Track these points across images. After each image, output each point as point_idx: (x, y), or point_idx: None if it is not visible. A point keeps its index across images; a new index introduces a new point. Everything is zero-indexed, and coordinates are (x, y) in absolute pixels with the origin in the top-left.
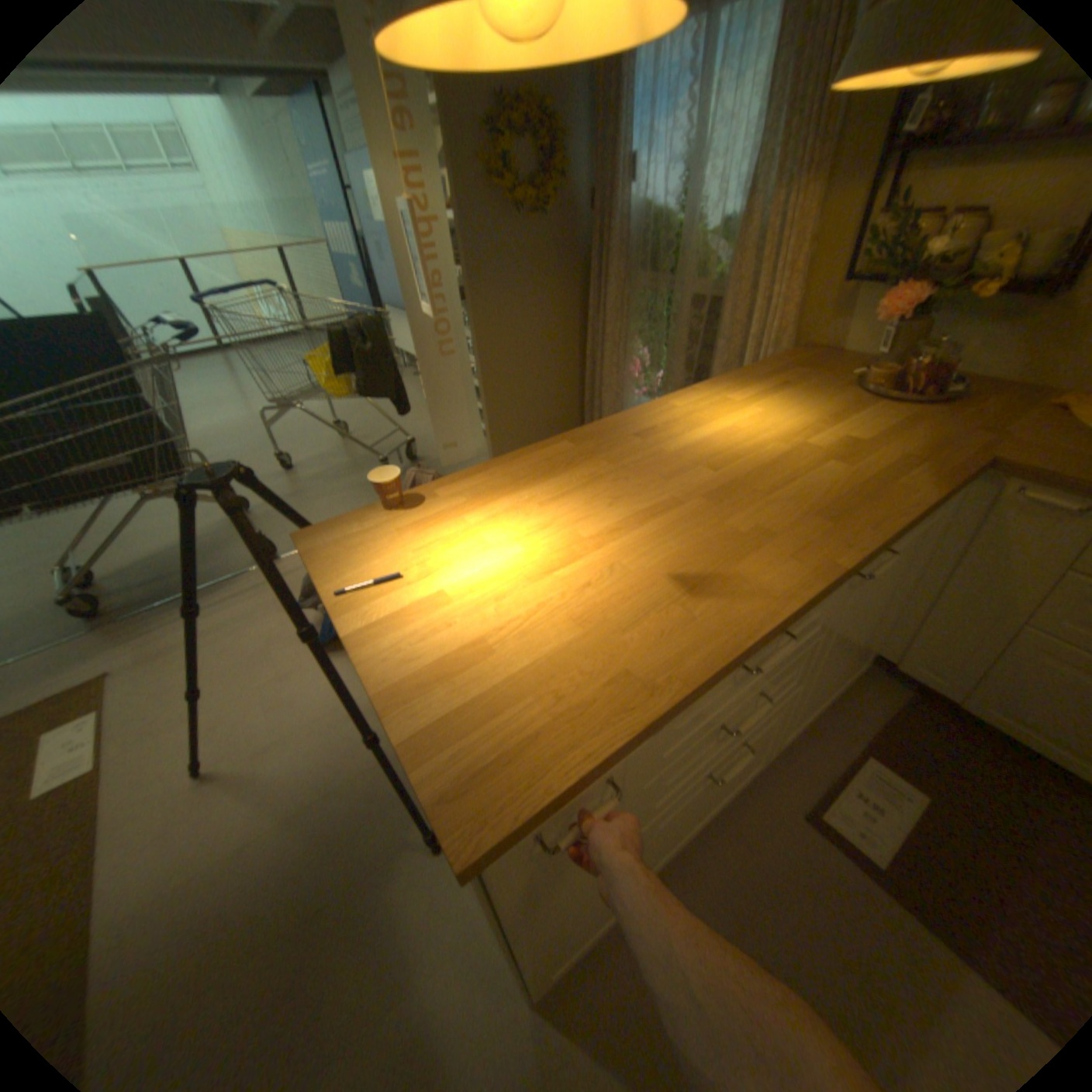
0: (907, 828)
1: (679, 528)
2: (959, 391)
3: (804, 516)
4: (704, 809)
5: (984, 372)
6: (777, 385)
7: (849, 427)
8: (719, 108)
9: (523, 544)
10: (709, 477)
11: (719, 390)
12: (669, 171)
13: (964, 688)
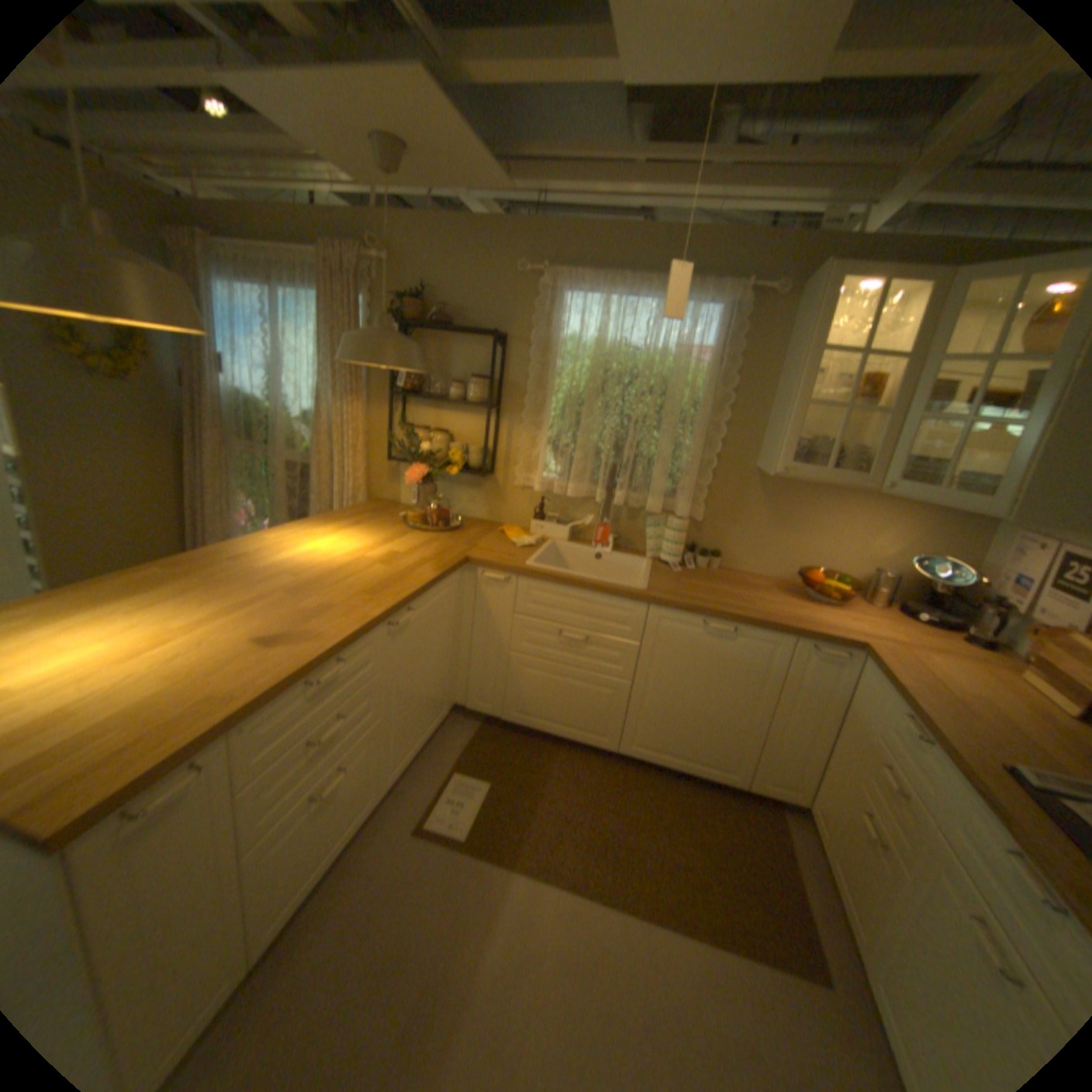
0: (476, 810)
1: (261, 614)
2: (456, 526)
3: (353, 597)
4: (314, 845)
5: (472, 517)
6: (350, 525)
7: (392, 548)
8: (286, 346)
9: (105, 645)
10: (289, 582)
11: (306, 529)
12: (253, 375)
13: (498, 706)
